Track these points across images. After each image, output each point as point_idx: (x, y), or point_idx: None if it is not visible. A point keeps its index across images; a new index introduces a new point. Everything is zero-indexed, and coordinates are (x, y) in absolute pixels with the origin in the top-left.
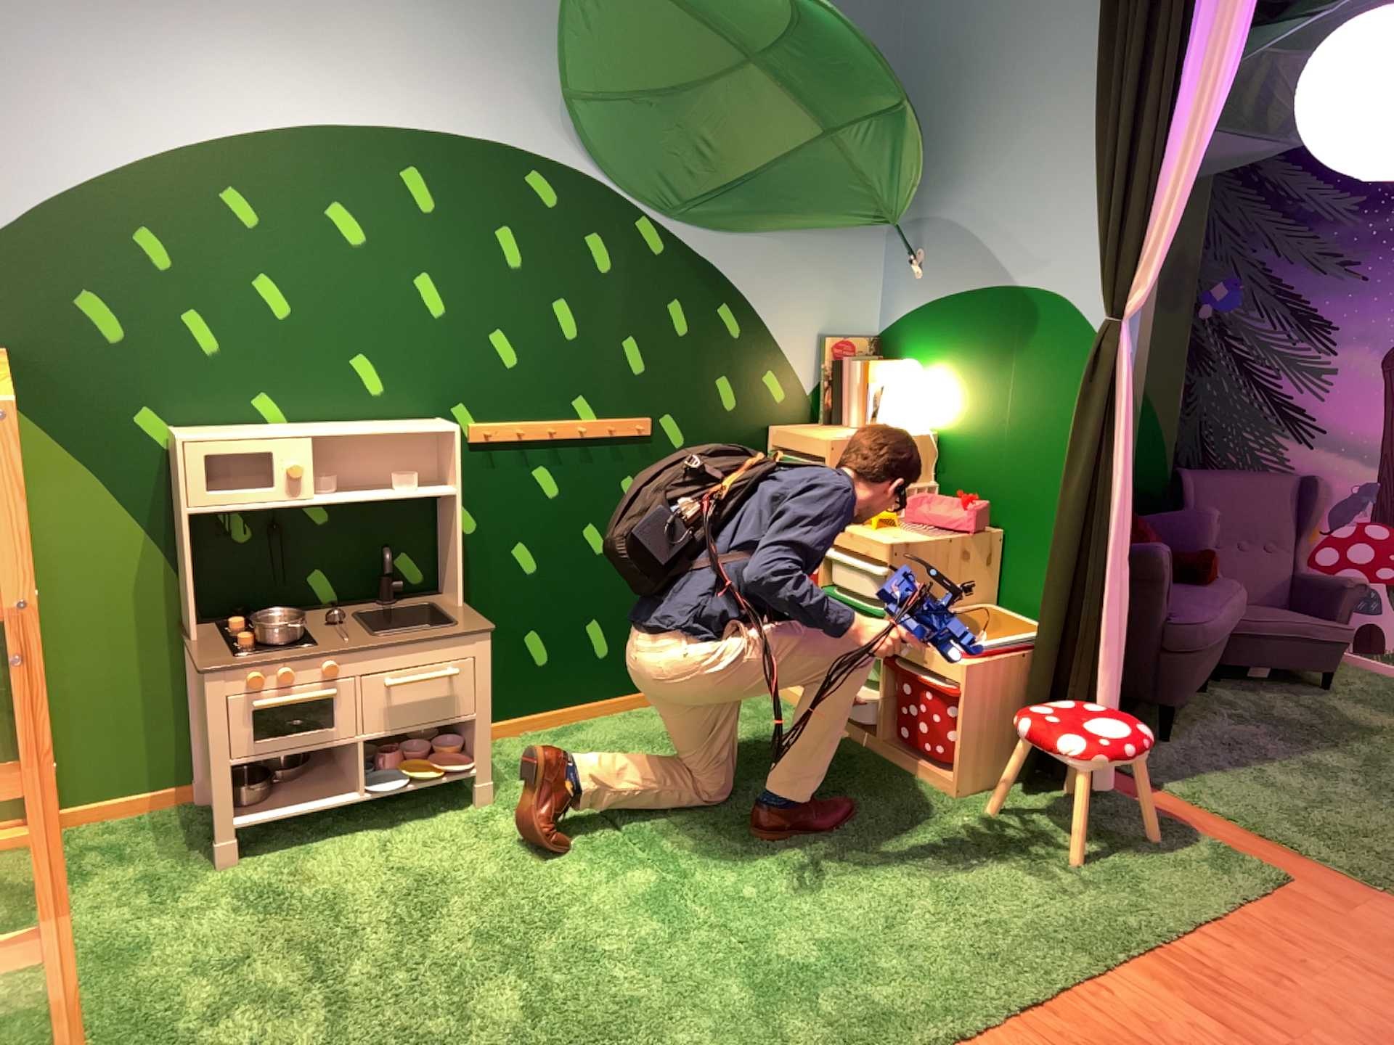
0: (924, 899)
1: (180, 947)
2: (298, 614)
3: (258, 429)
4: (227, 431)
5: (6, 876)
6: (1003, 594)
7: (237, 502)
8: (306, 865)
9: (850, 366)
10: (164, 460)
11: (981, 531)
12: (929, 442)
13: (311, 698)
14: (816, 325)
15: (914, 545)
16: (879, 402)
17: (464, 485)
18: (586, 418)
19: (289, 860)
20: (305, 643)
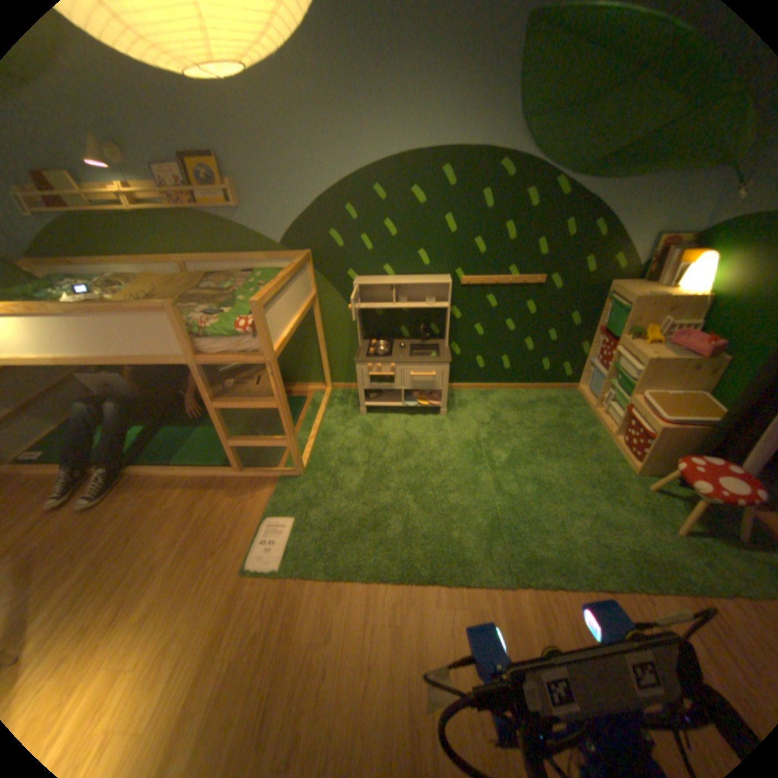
0: (586, 526)
1: (336, 441)
2: (391, 341)
3: (379, 278)
4: (369, 278)
5: (311, 402)
6: (721, 392)
7: (368, 306)
8: (379, 424)
9: (674, 250)
10: (351, 287)
11: (720, 358)
12: (708, 301)
13: (382, 376)
14: (660, 226)
15: (666, 361)
16: (685, 273)
17: (449, 305)
18: (513, 275)
19: (375, 420)
20: (385, 357)
